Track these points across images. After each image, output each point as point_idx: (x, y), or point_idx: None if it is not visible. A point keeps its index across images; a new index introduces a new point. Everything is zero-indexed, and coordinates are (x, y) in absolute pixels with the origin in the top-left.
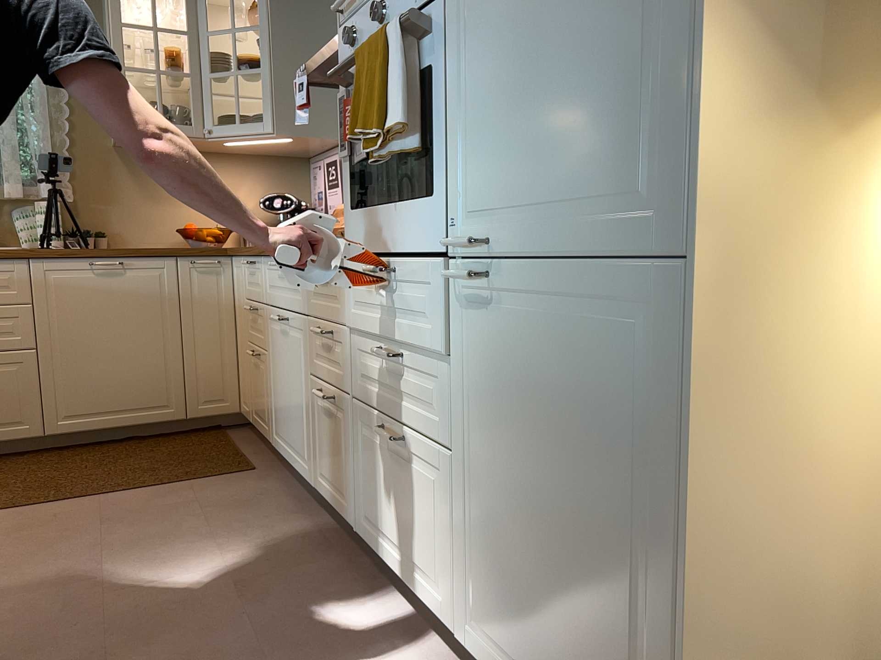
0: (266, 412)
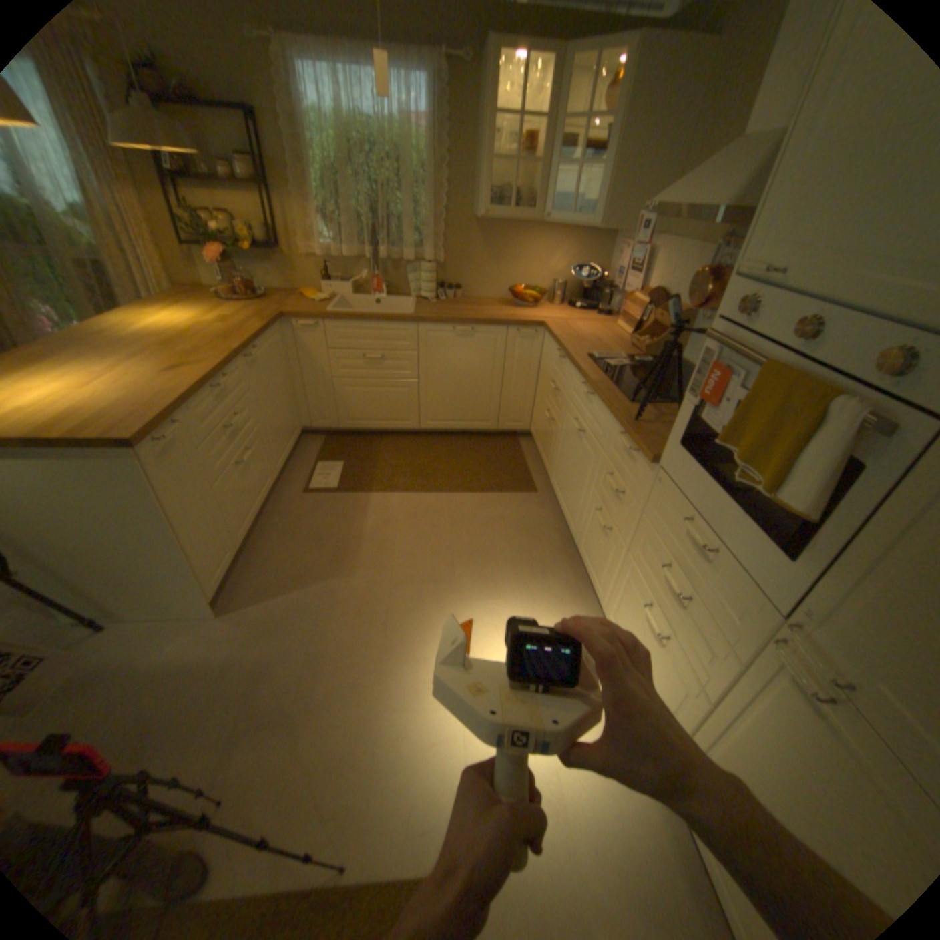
0: (549, 457)
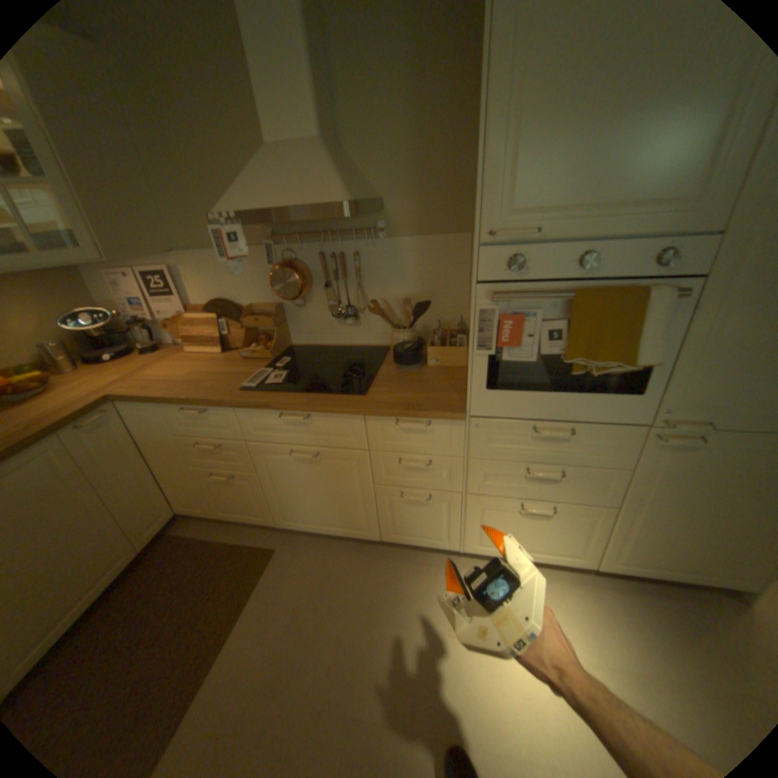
0: (256, 510)
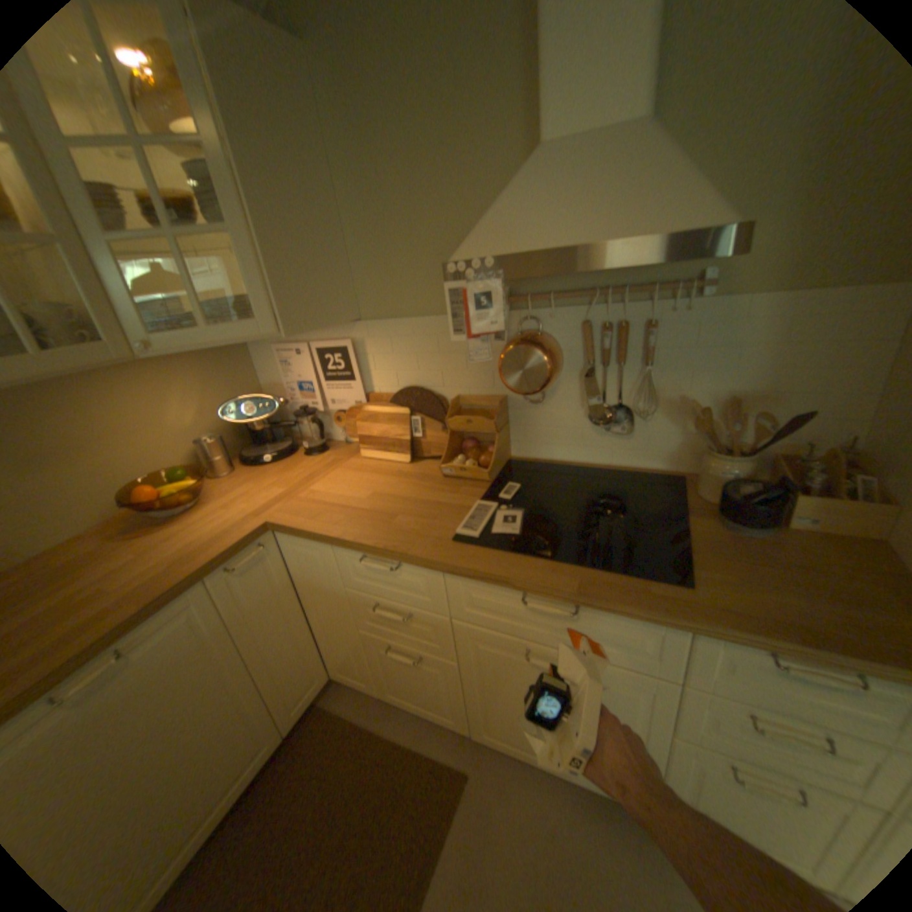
0: (446, 708)
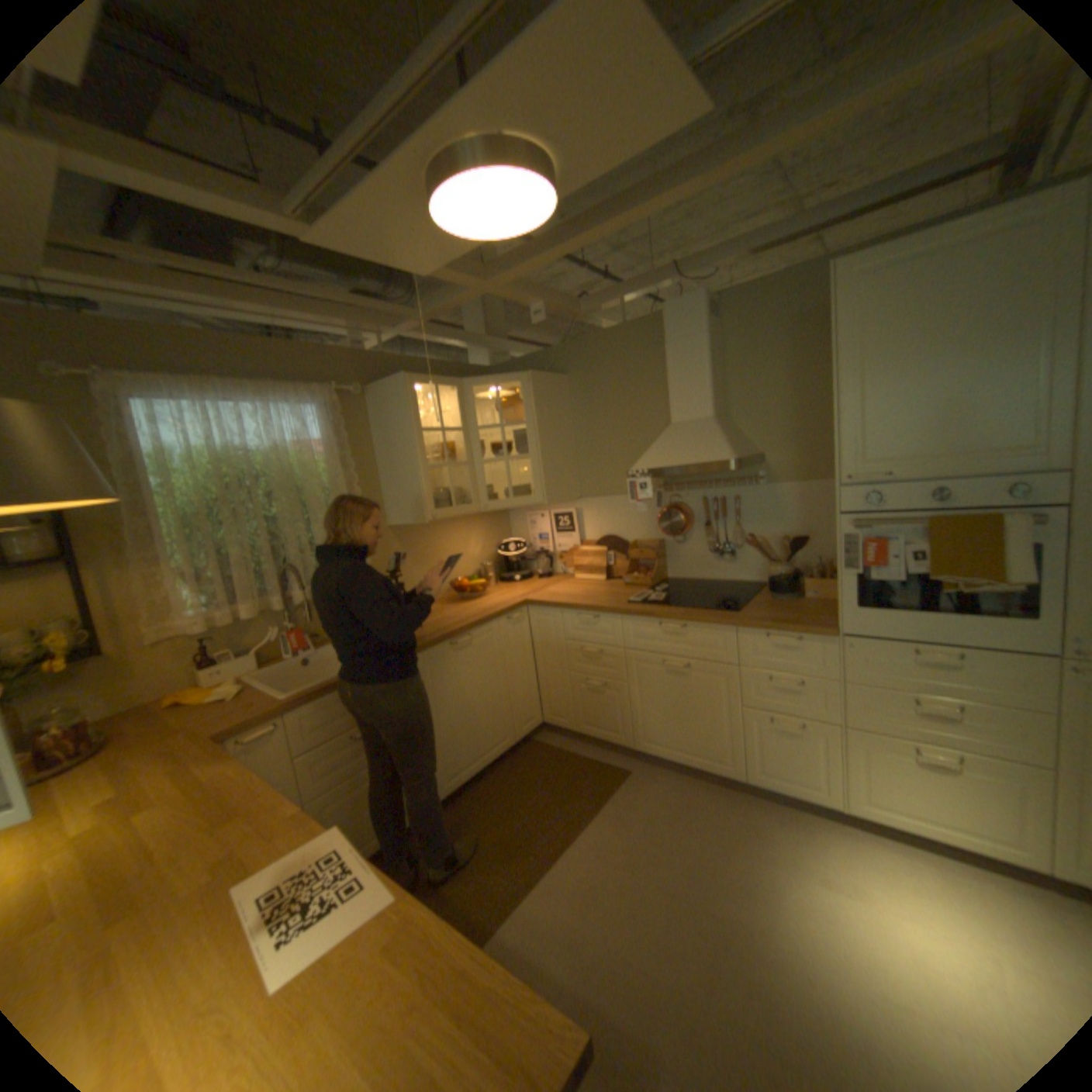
0: (619, 726)
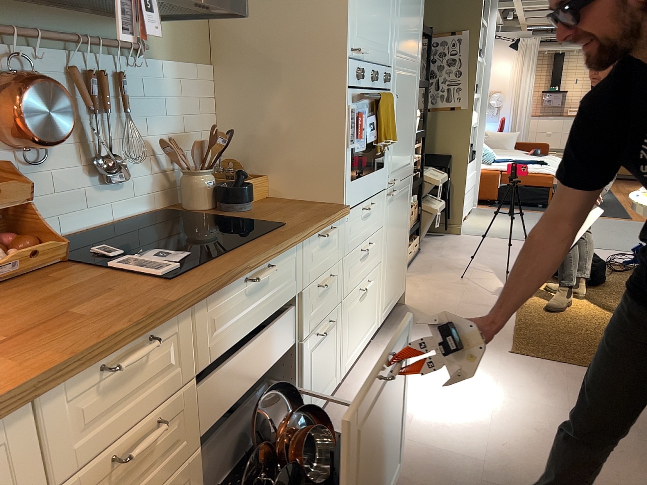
0: None
